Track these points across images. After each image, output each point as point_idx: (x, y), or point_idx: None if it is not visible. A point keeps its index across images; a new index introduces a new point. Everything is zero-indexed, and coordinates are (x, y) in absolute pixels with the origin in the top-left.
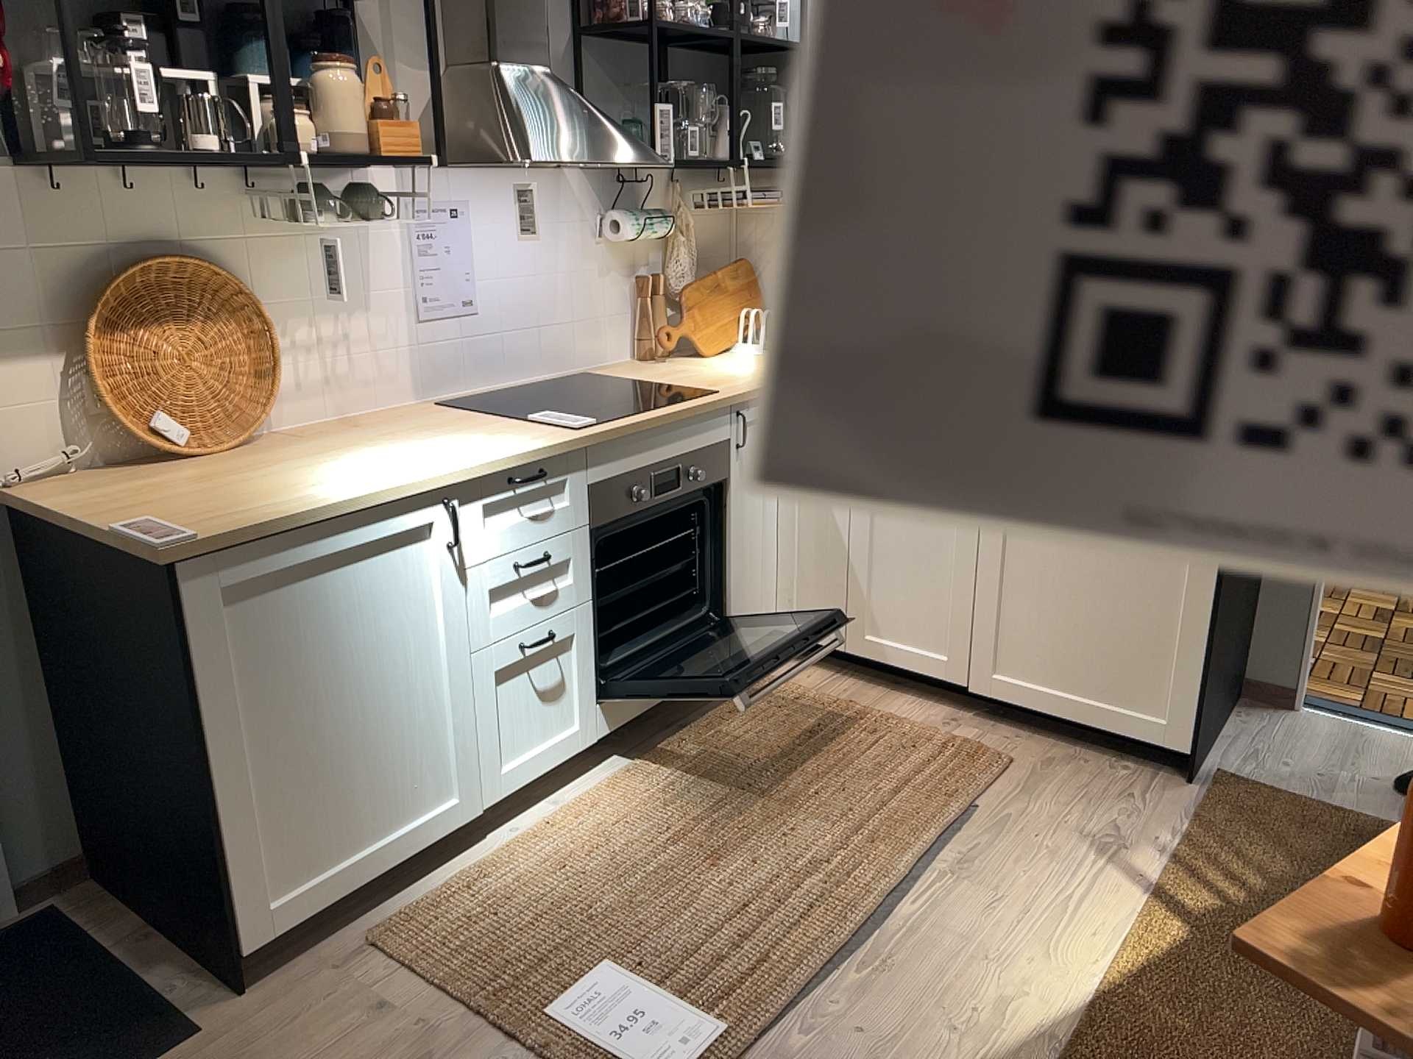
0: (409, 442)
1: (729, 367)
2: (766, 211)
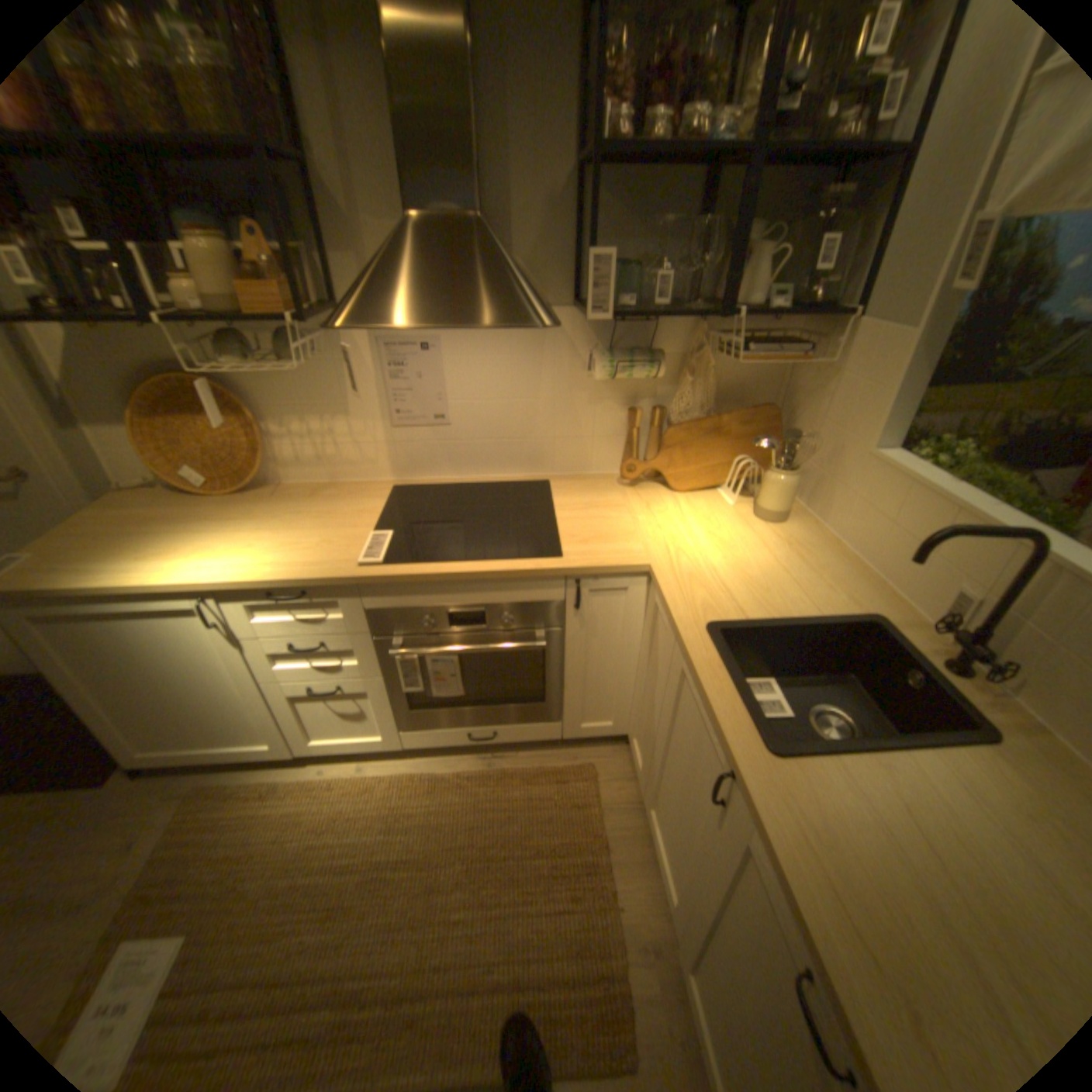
0: (280, 528)
1: (655, 518)
2: (815, 359)
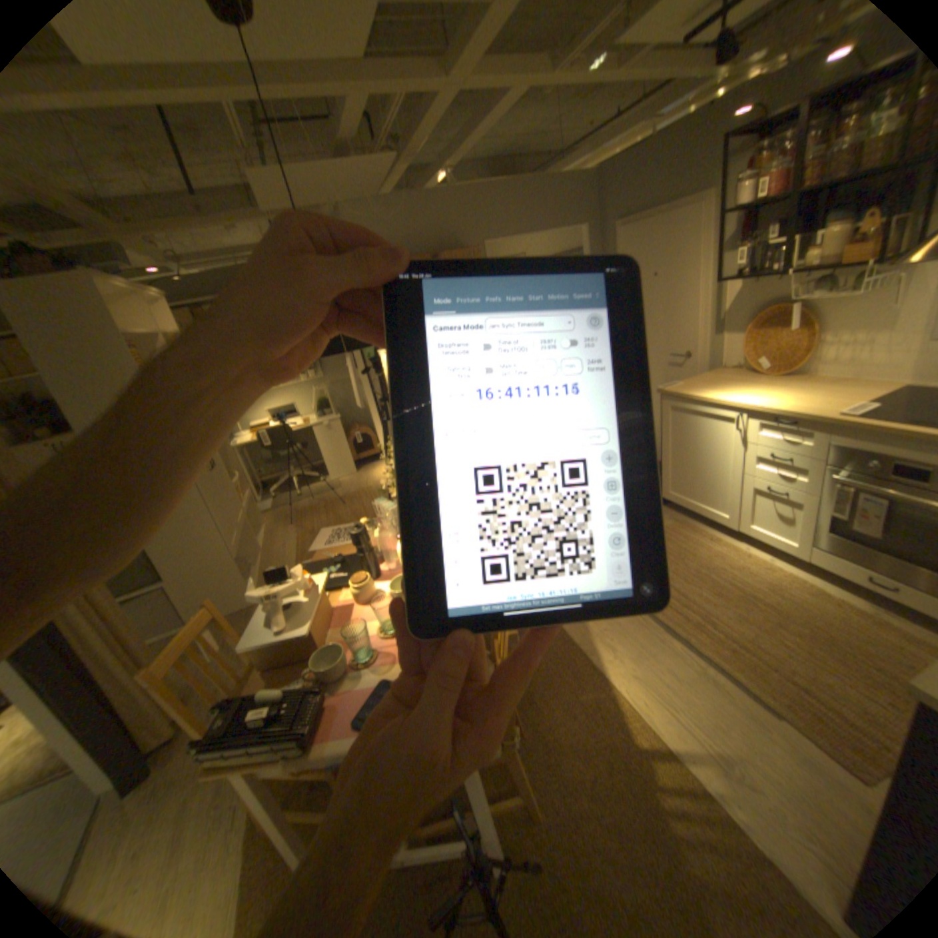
0: (799, 393)
1: None
2: None
